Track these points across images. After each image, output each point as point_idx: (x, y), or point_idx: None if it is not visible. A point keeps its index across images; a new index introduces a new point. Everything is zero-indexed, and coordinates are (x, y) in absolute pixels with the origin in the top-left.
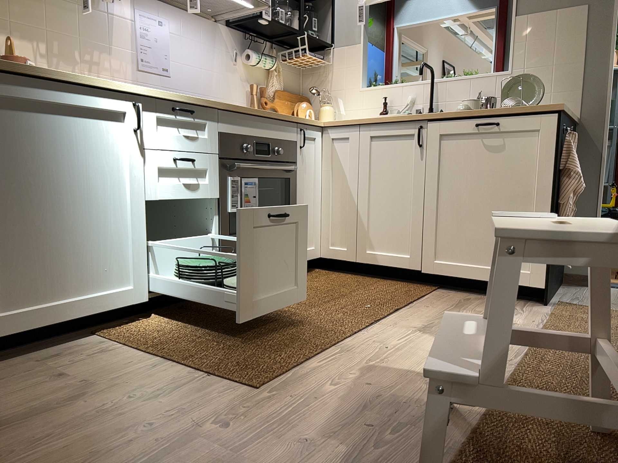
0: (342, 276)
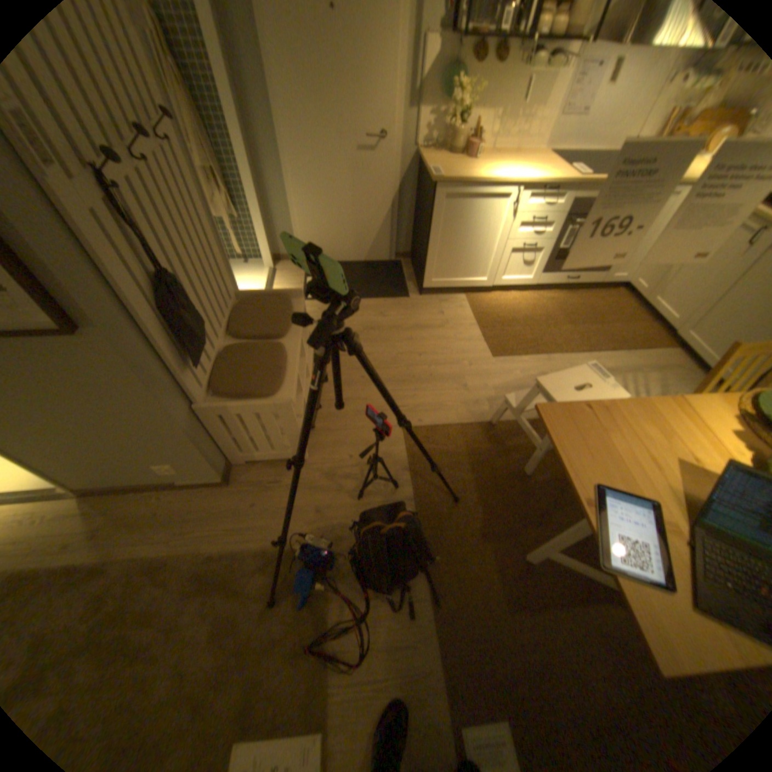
0: (631, 304)
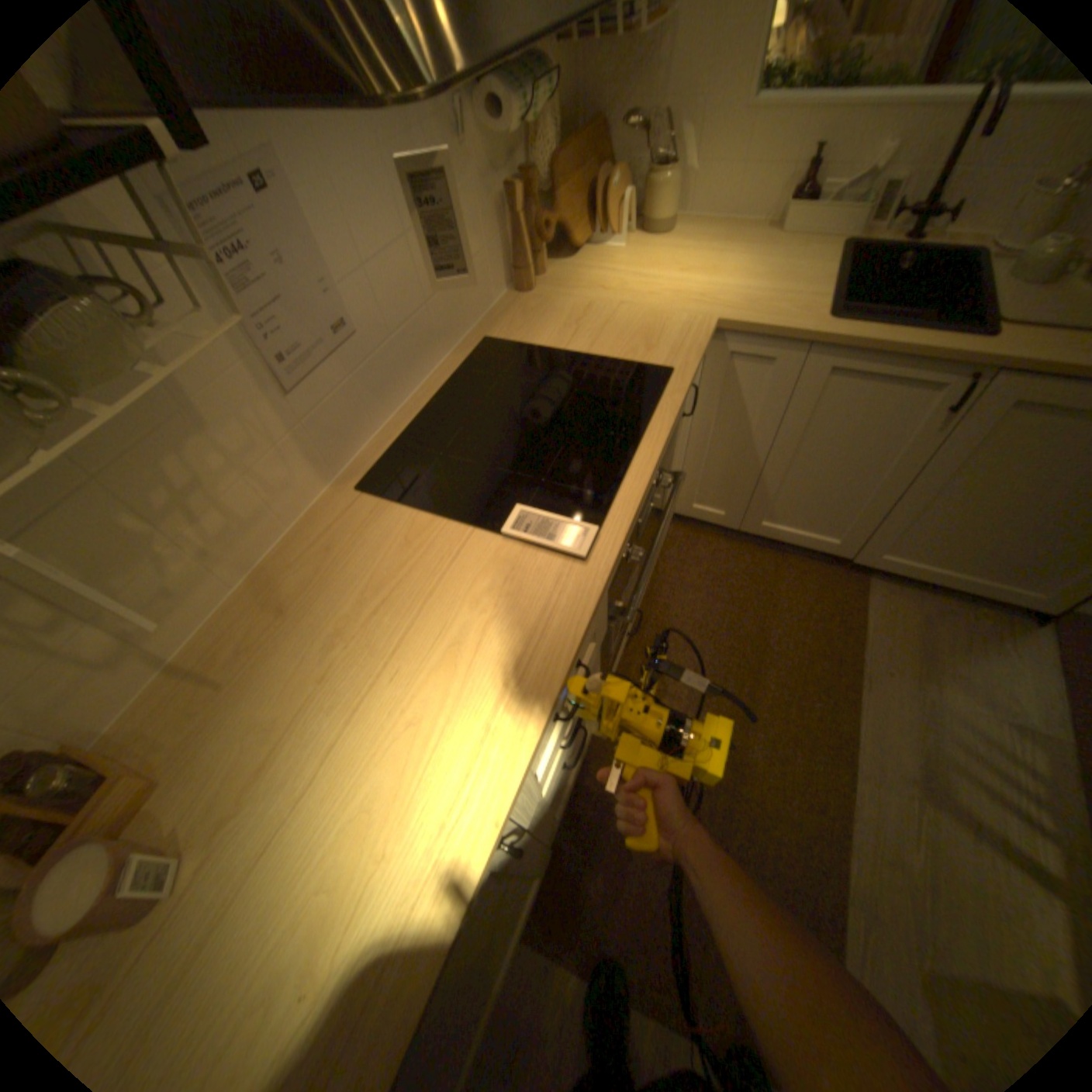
0: (710, 548)
